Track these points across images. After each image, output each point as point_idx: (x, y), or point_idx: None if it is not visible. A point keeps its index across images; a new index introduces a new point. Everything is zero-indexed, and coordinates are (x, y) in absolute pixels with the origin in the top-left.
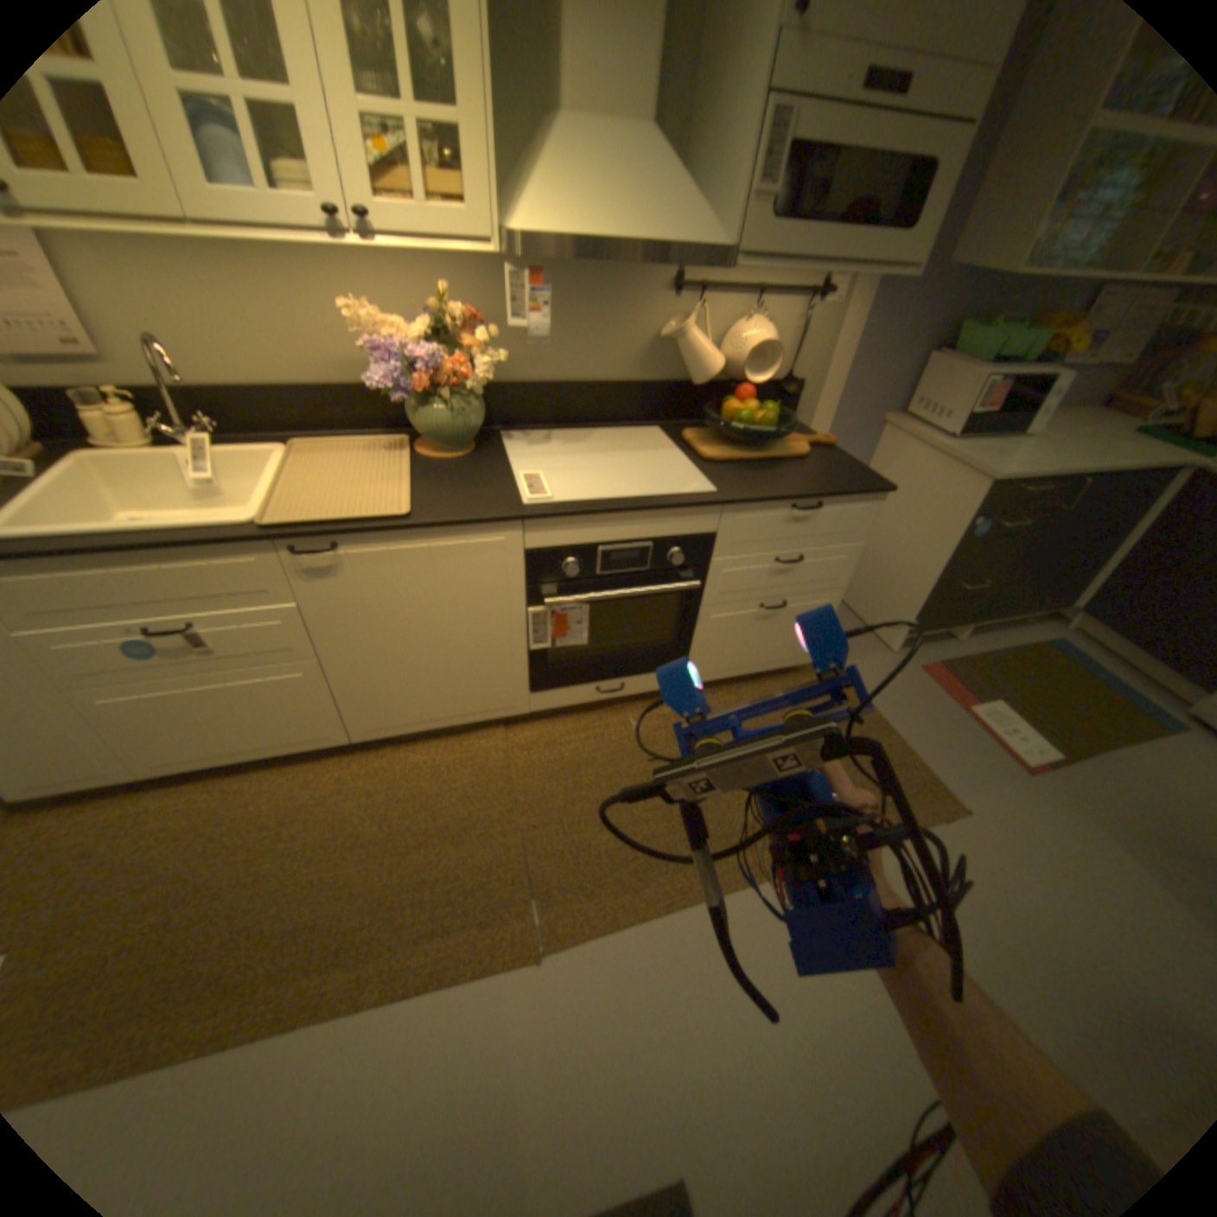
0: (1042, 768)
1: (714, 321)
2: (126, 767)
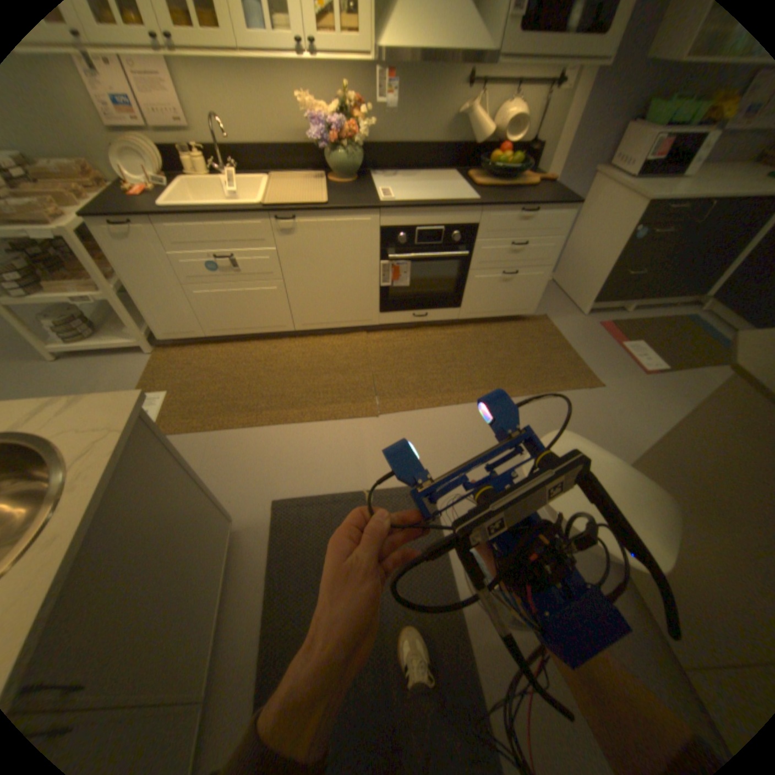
0: (655, 371)
1: (492, 103)
2: (203, 329)
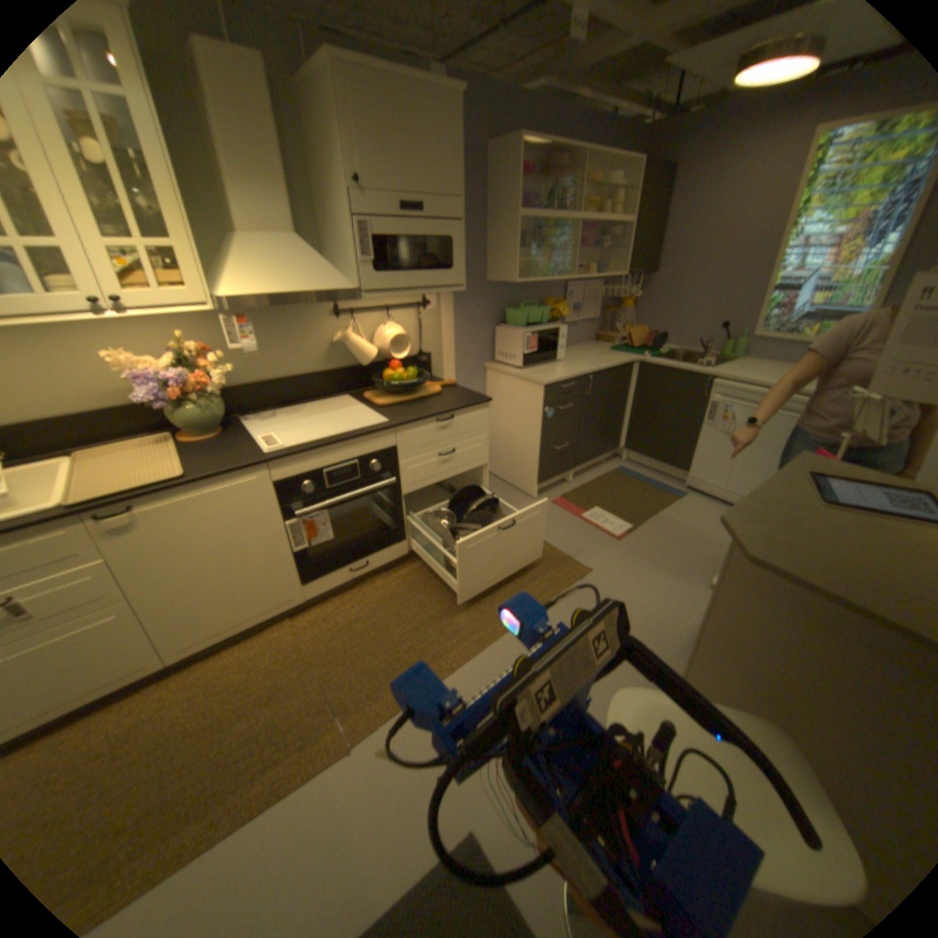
0: (622, 536)
1: (365, 330)
2: None
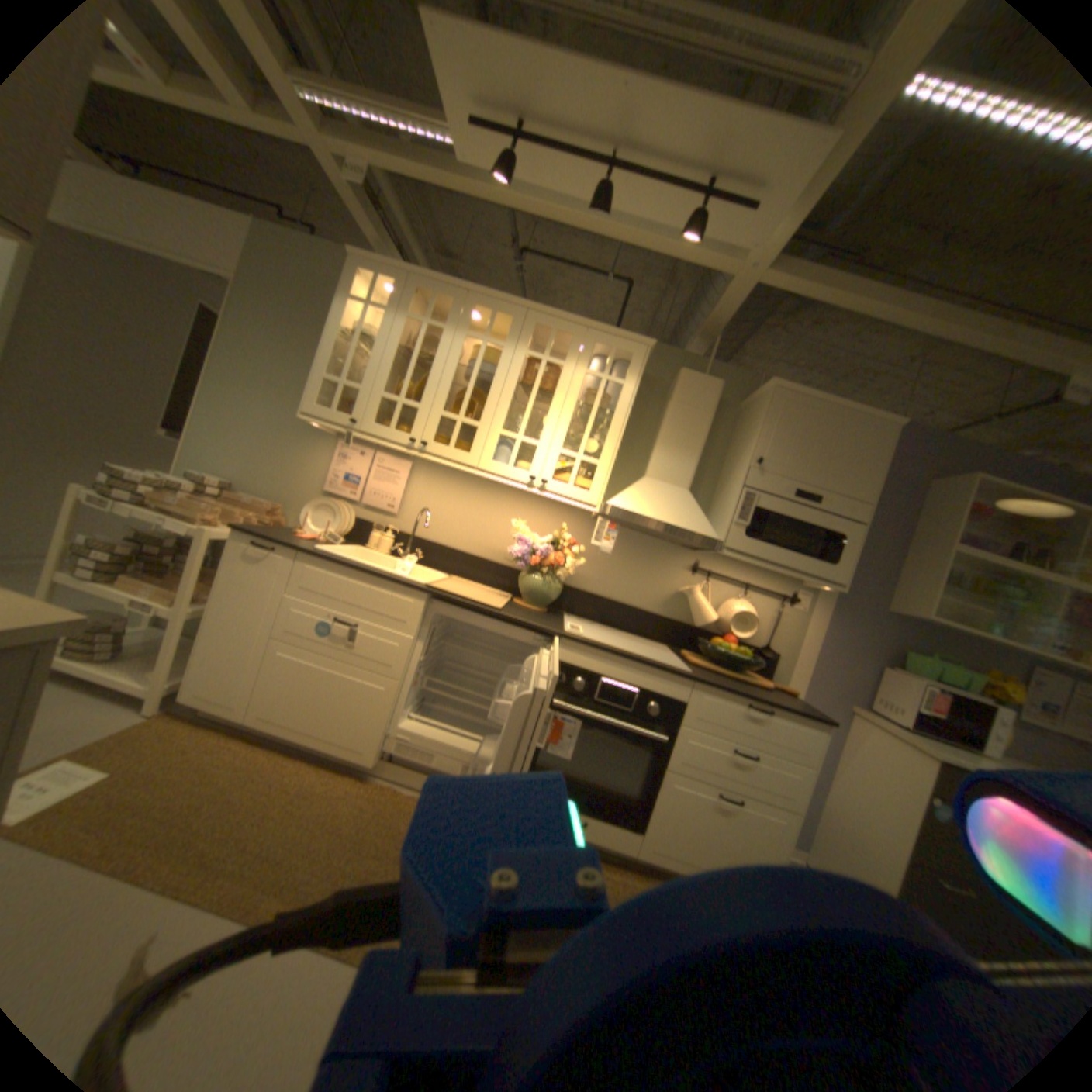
0: None
1: (714, 596)
2: (245, 709)
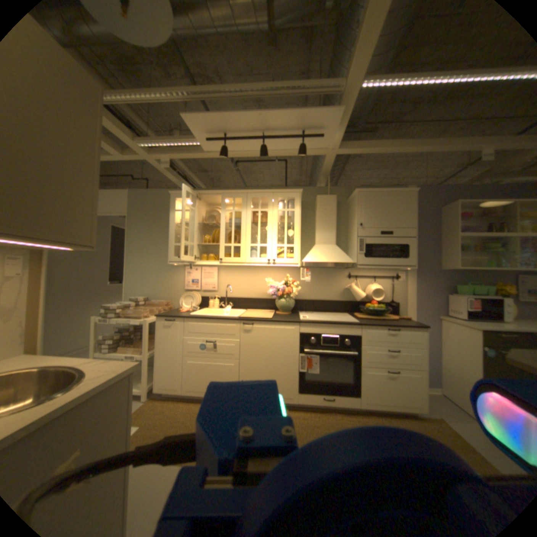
0: None
1: (361, 285)
2: (180, 388)
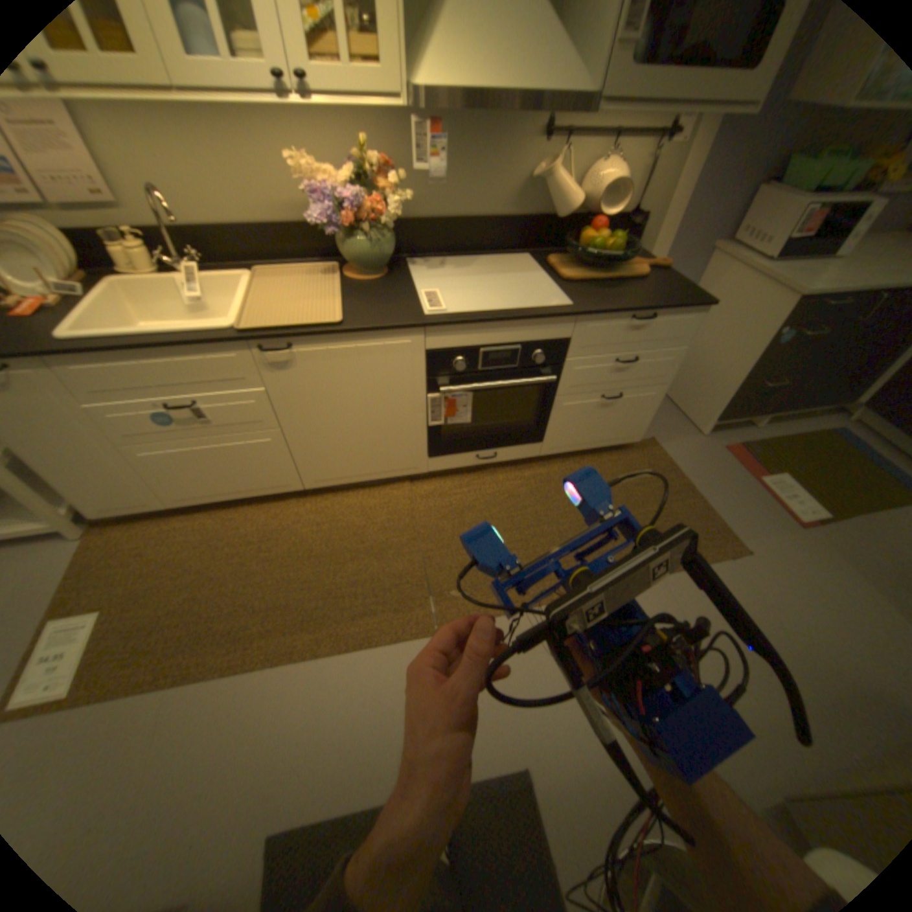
0: (813, 523)
1: (577, 161)
2: (157, 501)
